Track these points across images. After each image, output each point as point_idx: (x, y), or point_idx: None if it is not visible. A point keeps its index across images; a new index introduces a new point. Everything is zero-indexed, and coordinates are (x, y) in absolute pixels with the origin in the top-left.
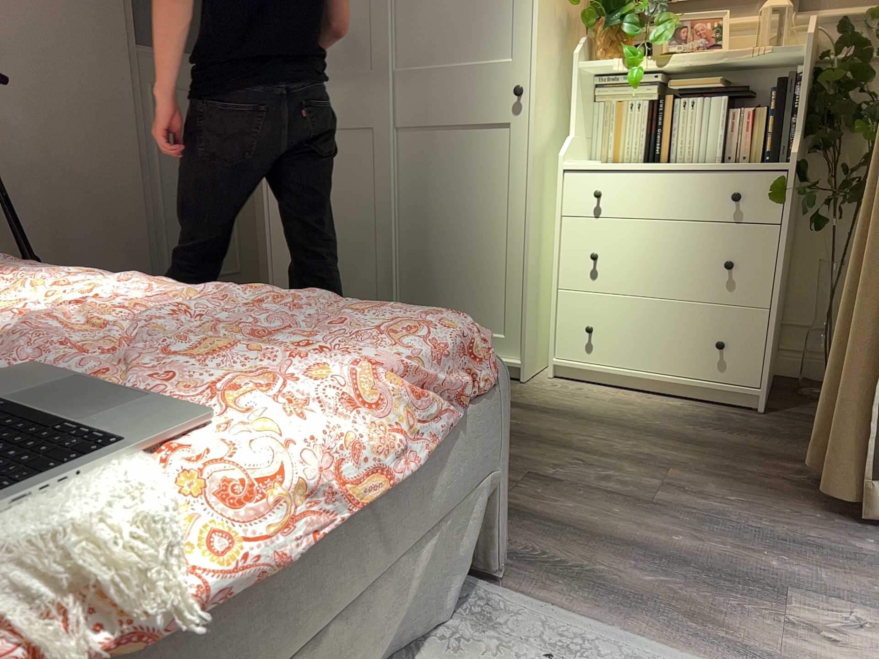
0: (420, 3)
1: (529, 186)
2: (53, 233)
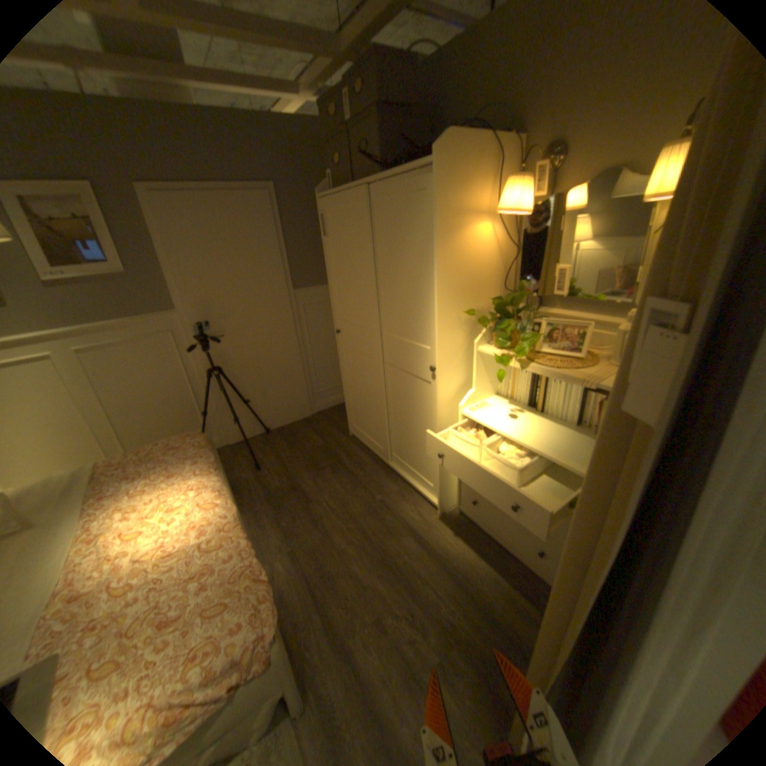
0: (390, 301)
1: (439, 423)
2: (259, 385)
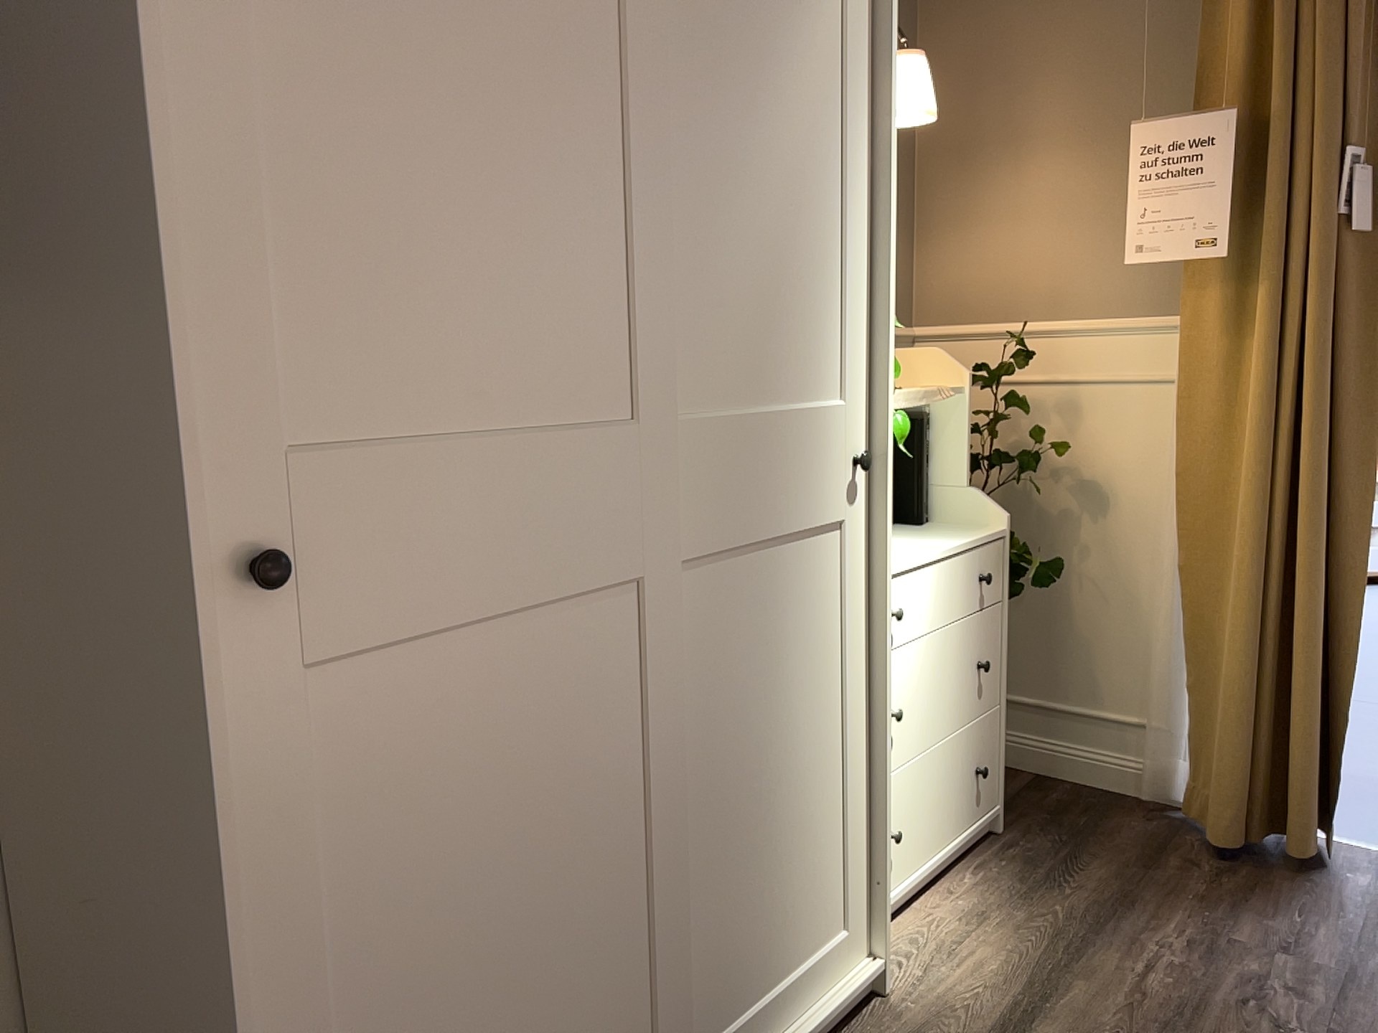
0: (715, 280)
1: (874, 621)
2: None
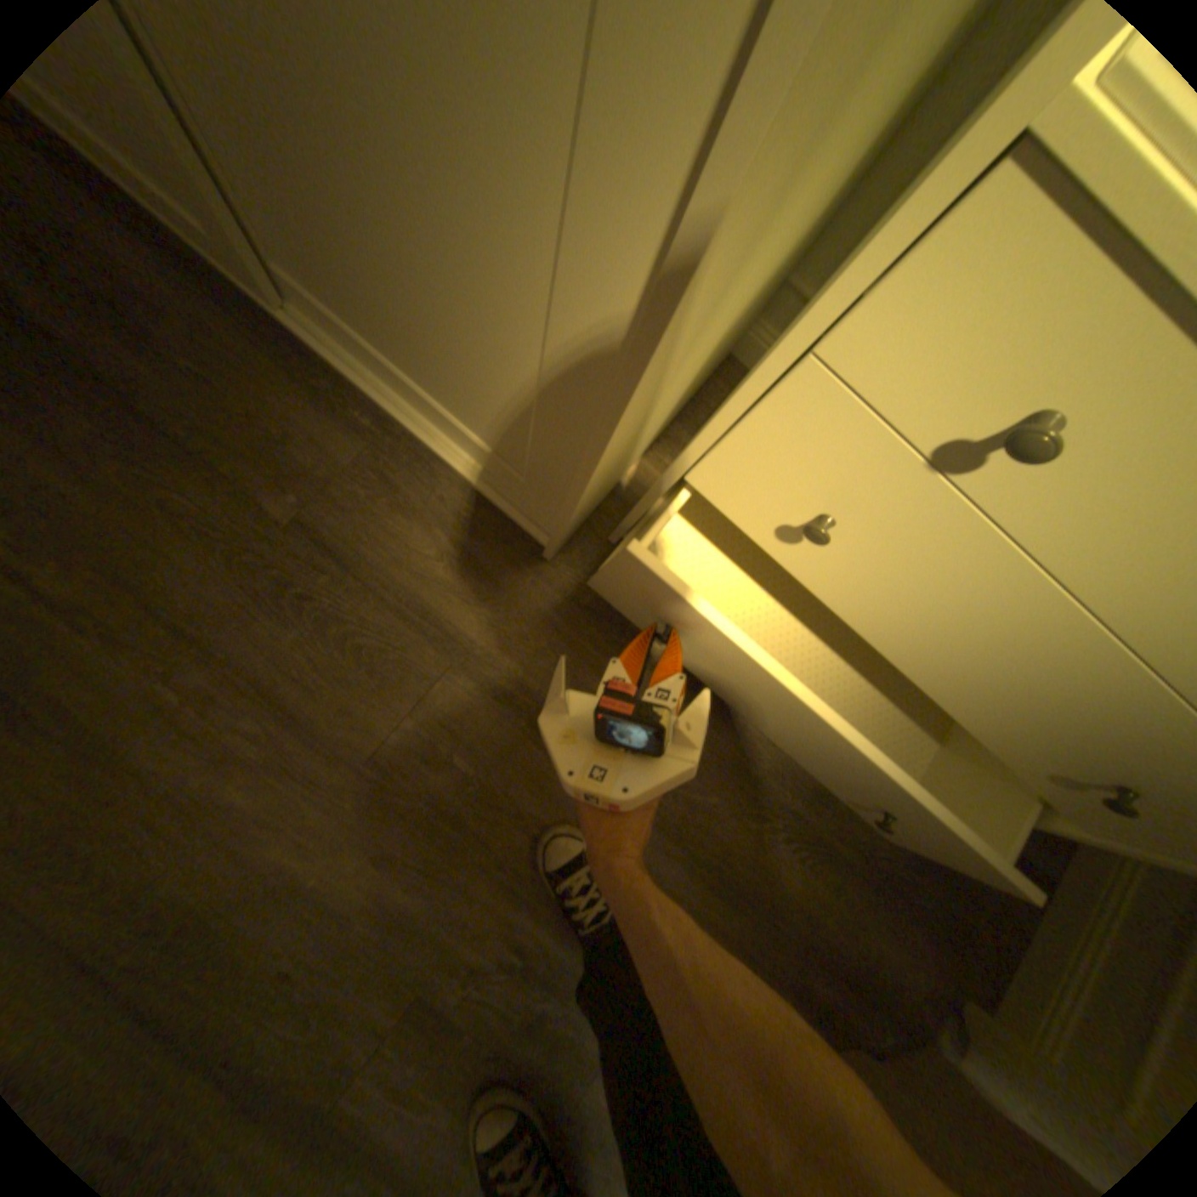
0: None
1: (699, 246)
2: None
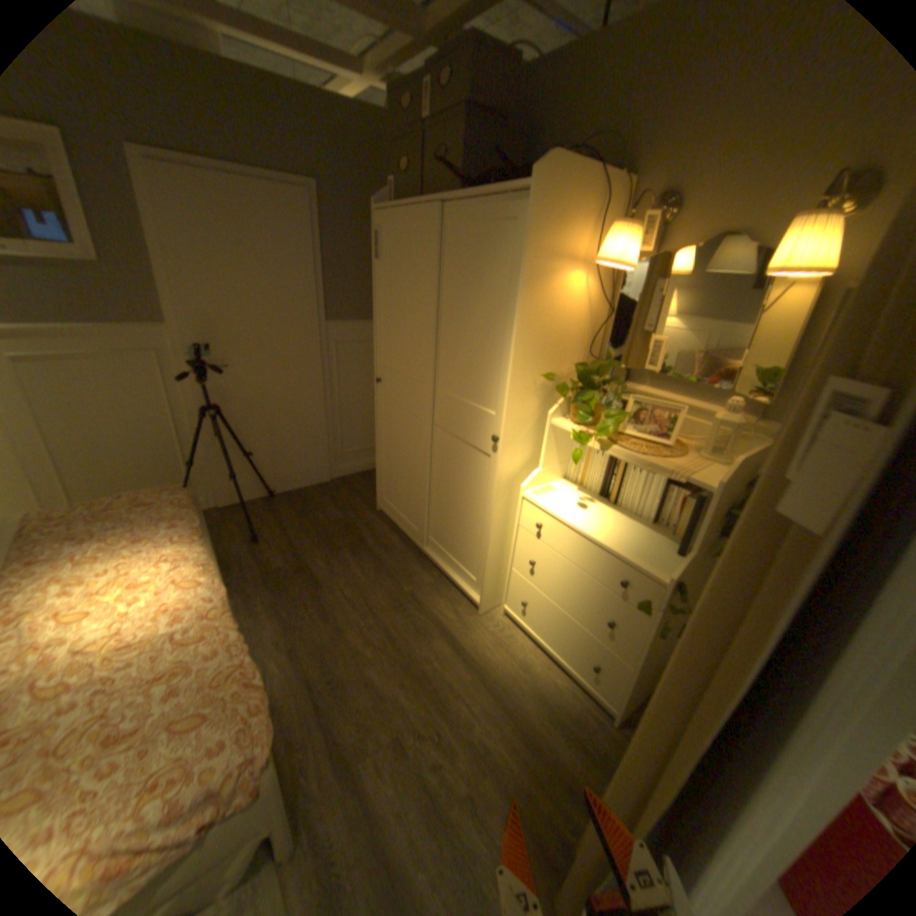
0: (452, 350)
1: (494, 504)
2: (267, 434)
